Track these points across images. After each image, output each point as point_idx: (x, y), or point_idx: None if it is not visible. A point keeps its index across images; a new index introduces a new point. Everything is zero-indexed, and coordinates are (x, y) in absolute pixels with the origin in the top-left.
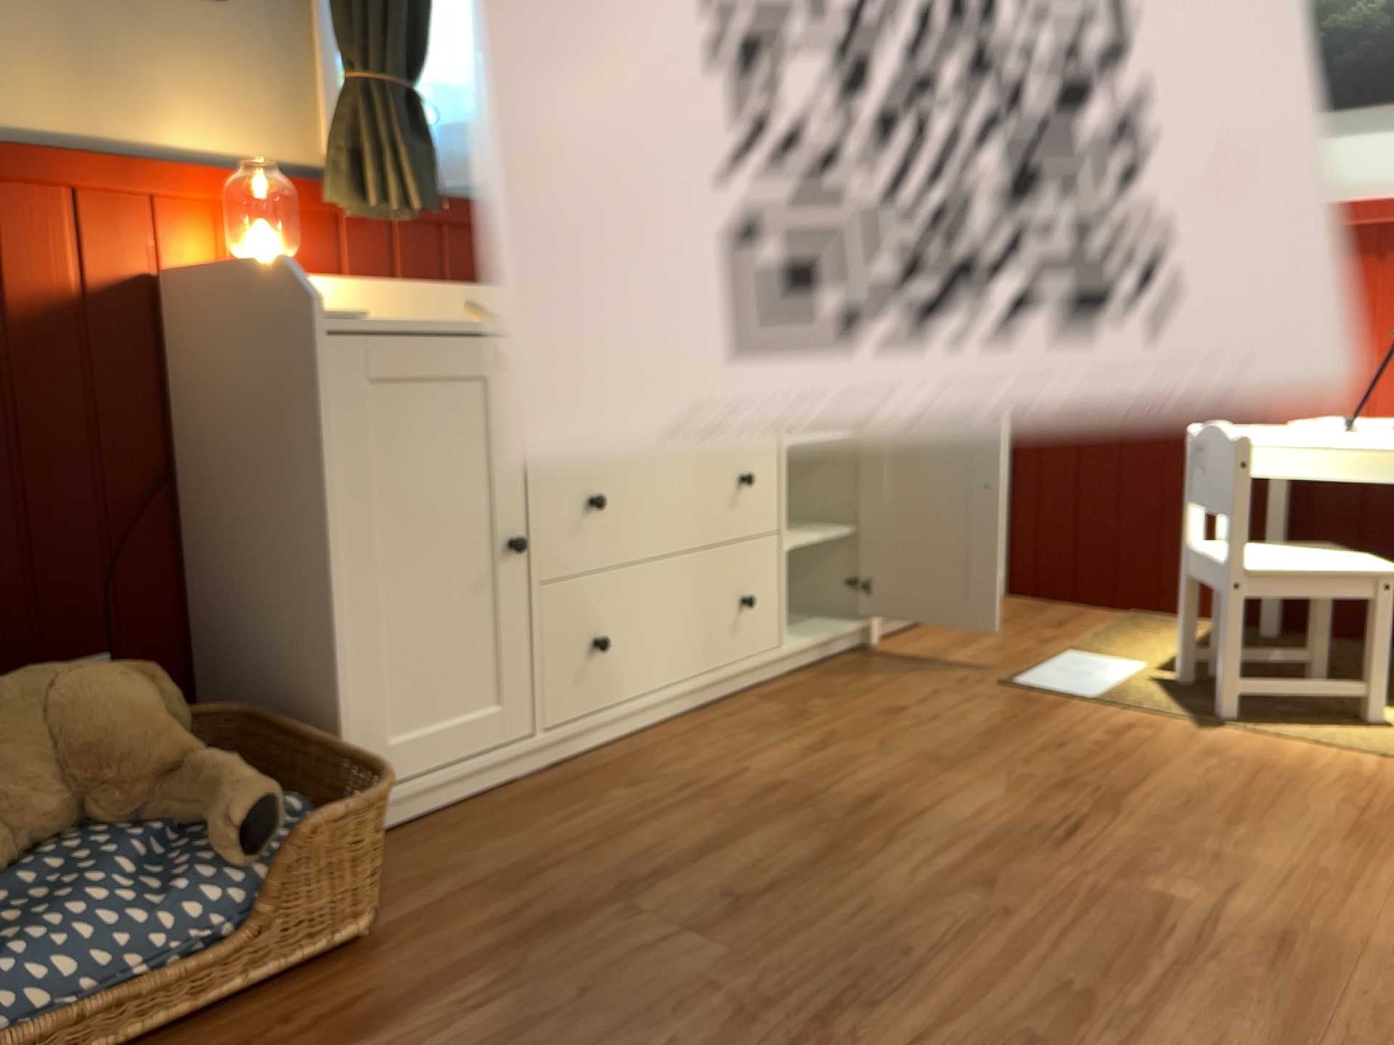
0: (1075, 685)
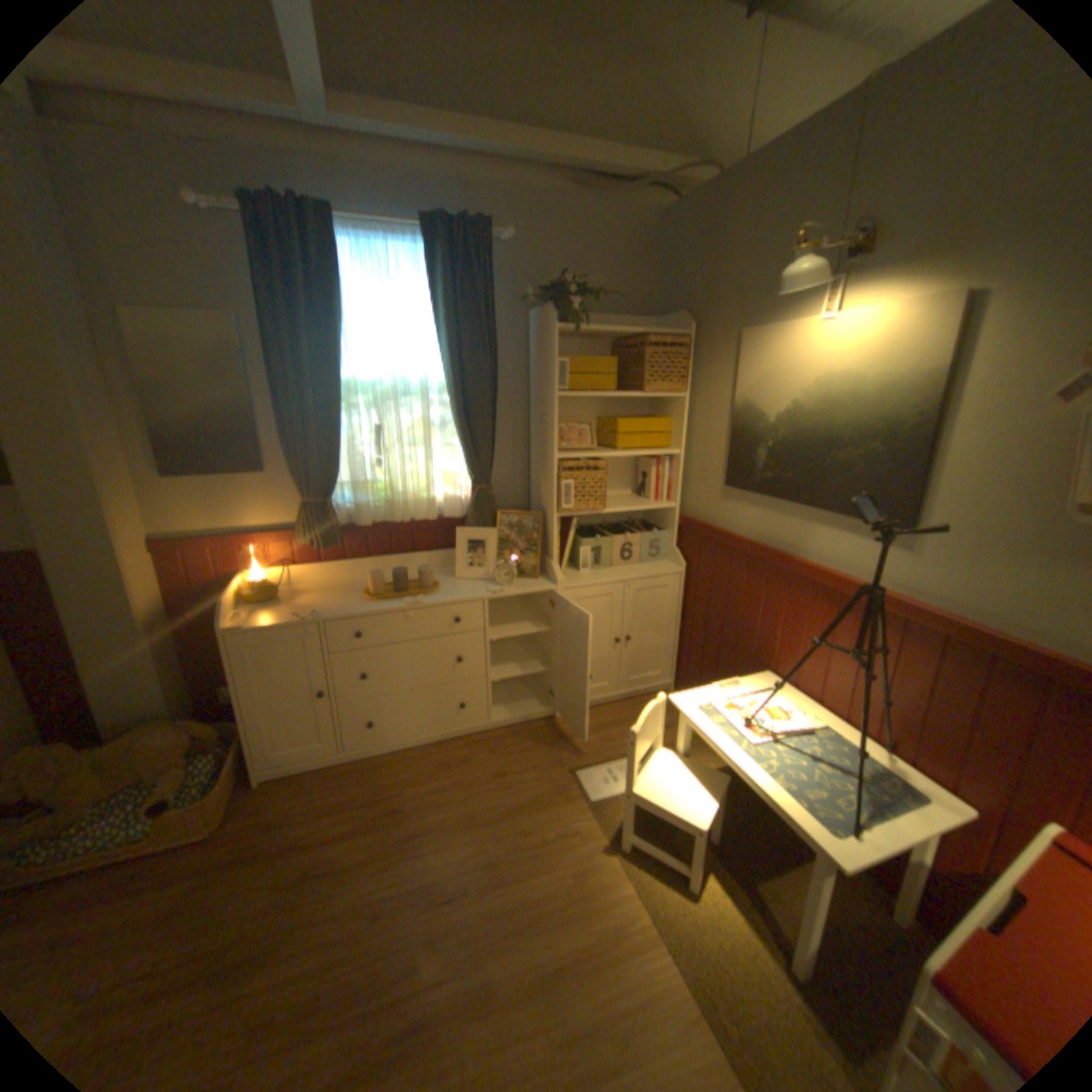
0: (596, 788)
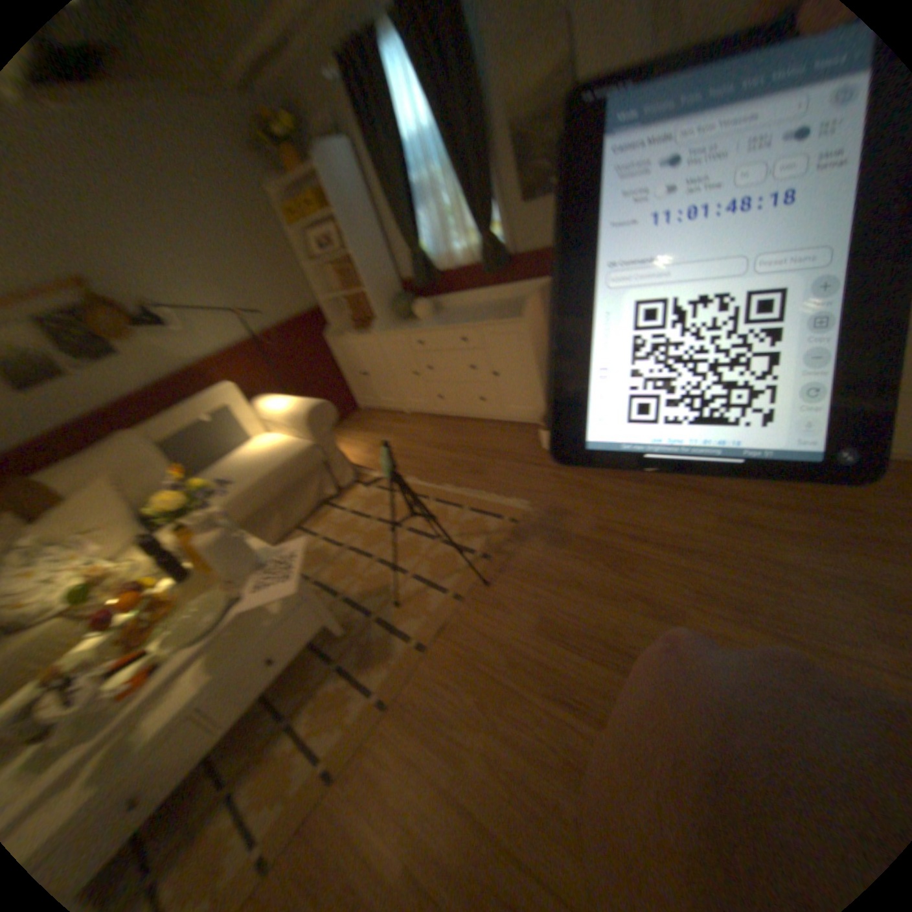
0: None
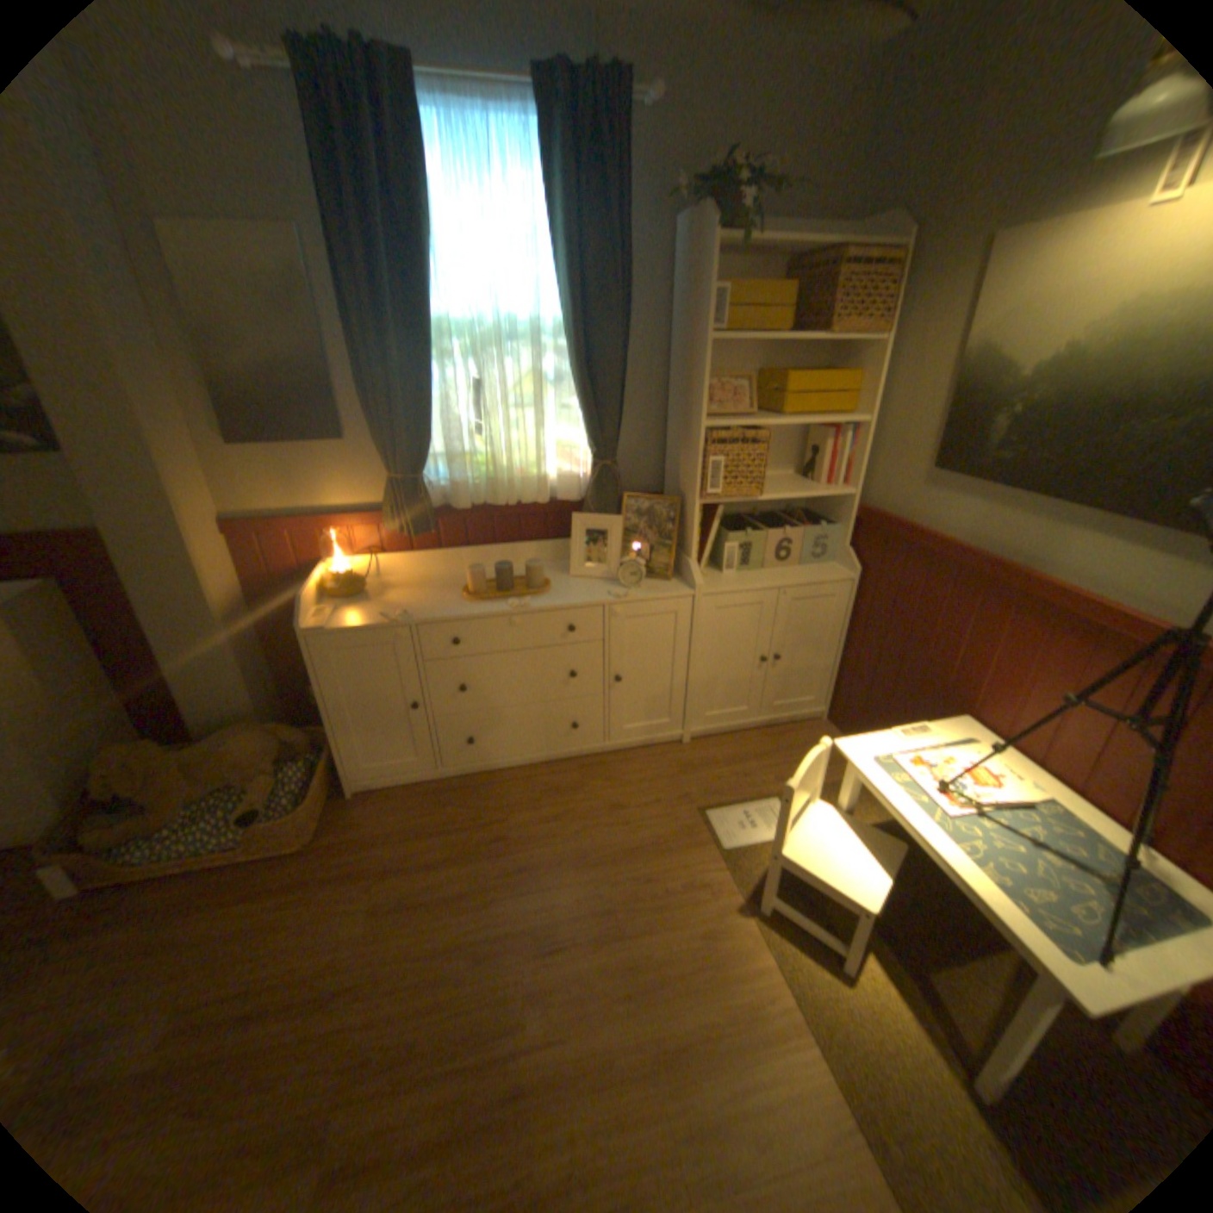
0: (730, 833)
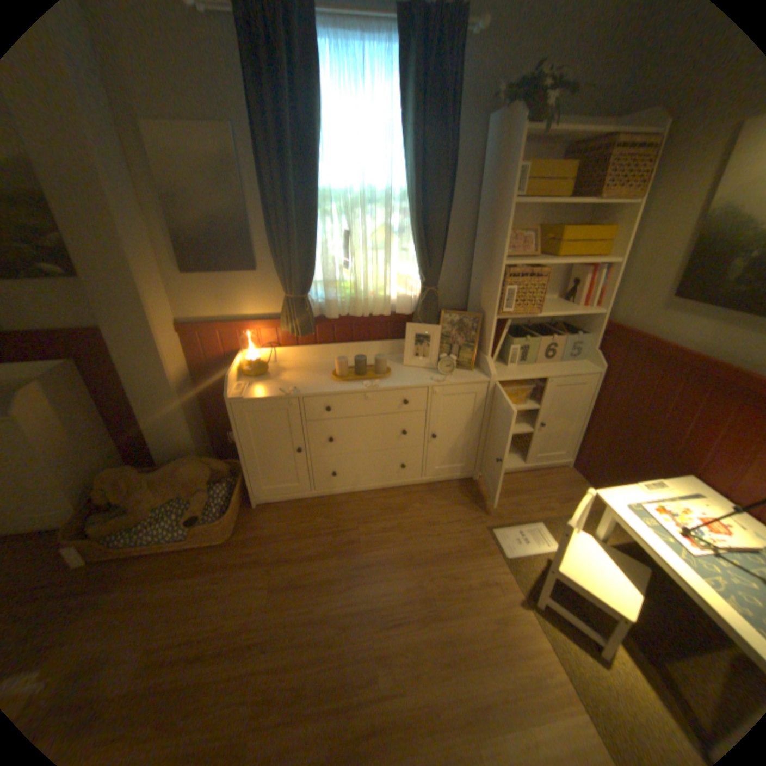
0: (511, 547)
